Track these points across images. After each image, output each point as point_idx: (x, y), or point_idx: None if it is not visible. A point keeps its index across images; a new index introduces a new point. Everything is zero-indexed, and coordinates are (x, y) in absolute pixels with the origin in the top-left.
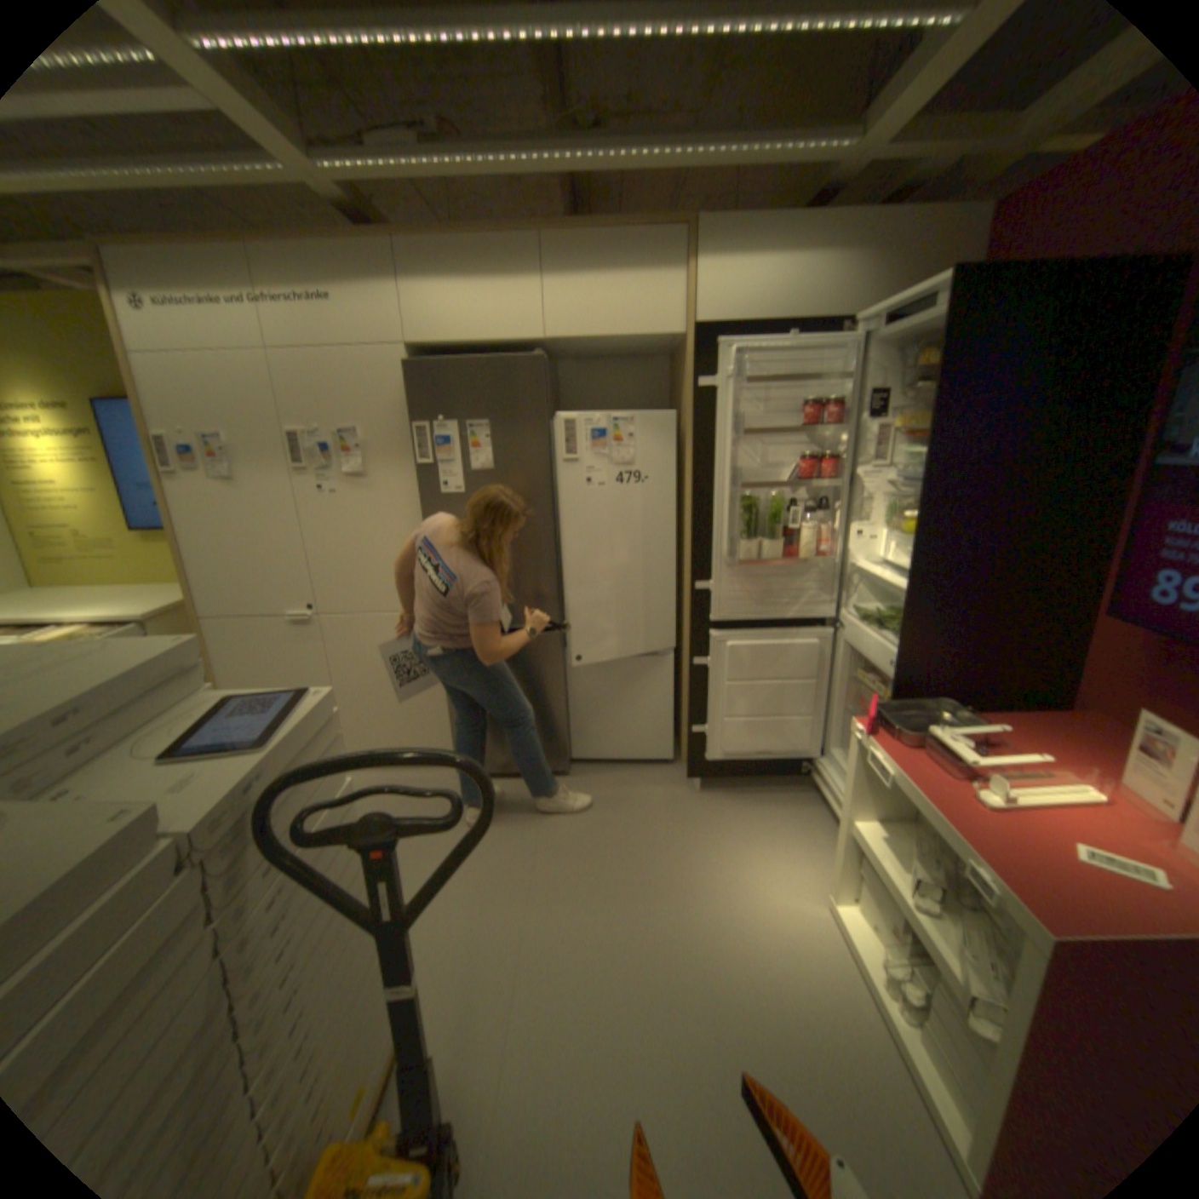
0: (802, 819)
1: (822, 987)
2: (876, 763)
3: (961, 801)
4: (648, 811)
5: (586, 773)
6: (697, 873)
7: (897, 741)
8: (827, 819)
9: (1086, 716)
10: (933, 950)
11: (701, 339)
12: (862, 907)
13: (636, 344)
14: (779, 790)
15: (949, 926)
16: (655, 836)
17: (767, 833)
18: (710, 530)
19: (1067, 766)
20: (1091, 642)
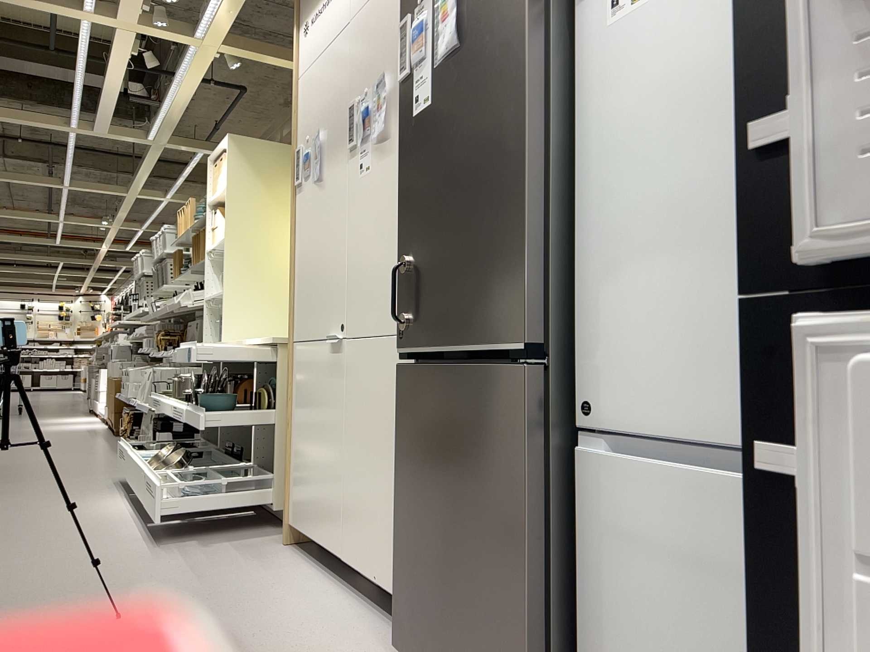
0: None
1: None
2: None
3: None
4: None
5: None
6: None
7: None
8: None
9: None
10: None
11: None
12: None
13: None
14: None
15: None
16: None
17: None
18: None
19: None
20: None
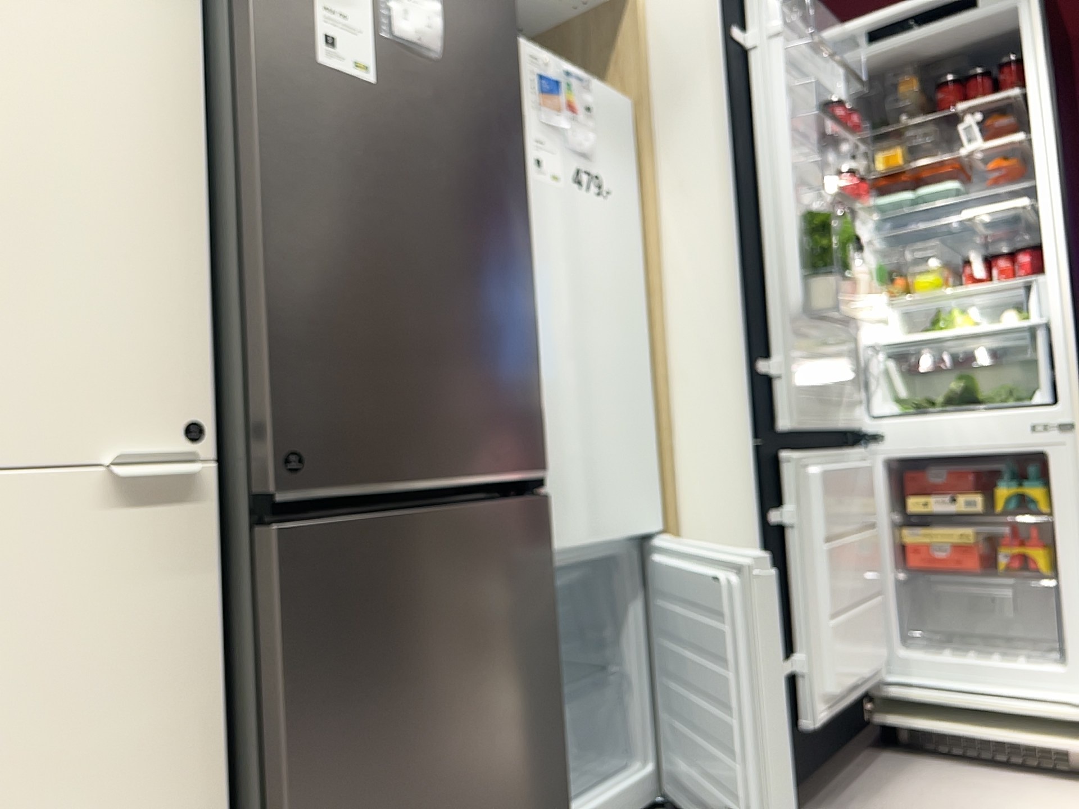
0: (941, 779)
1: None
2: None
3: None
4: None
5: None
6: None
7: None
8: (954, 765)
9: None
10: None
11: None
12: None
13: None
14: (856, 768)
15: None
16: None
17: None
18: (763, 267)
19: None
20: None
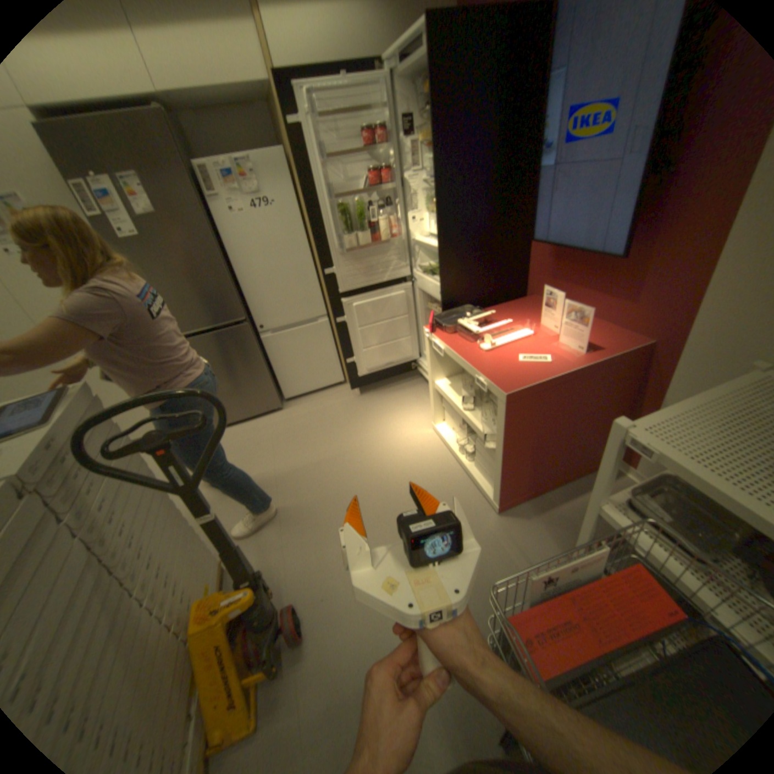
0: (415, 392)
1: (432, 462)
2: (438, 348)
3: (472, 352)
4: (333, 414)
5: (293, 405)
6: (365, 434)
7: (444, 333)
8: (427, 389)
9: (531, 299)
10: (471, 424)
11: (280, 84)
12: (446, 422)
13: (235, 93)
14: (402, 382)
15: (477, 412)
16: (339, 424)
17: (398, 404)
18: (324, 232)
19: (518, 323)
20: (529, 259)
